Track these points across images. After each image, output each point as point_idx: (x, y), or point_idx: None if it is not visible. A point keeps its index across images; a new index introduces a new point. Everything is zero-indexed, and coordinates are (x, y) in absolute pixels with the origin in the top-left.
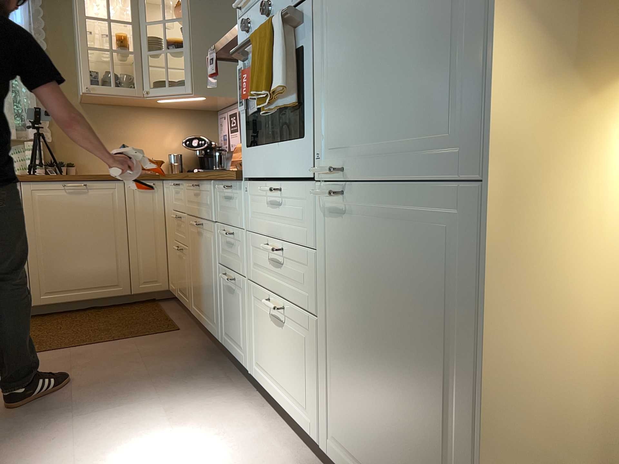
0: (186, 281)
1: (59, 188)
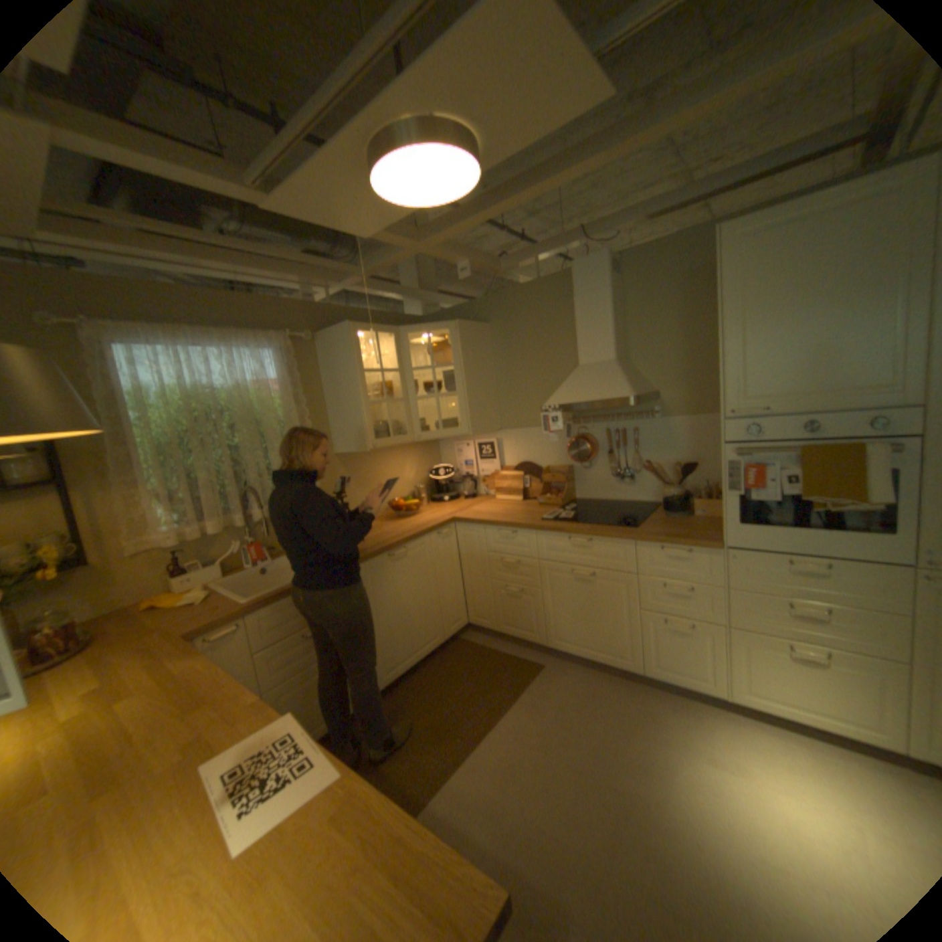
0: (533, 619)
1: (385, 561)
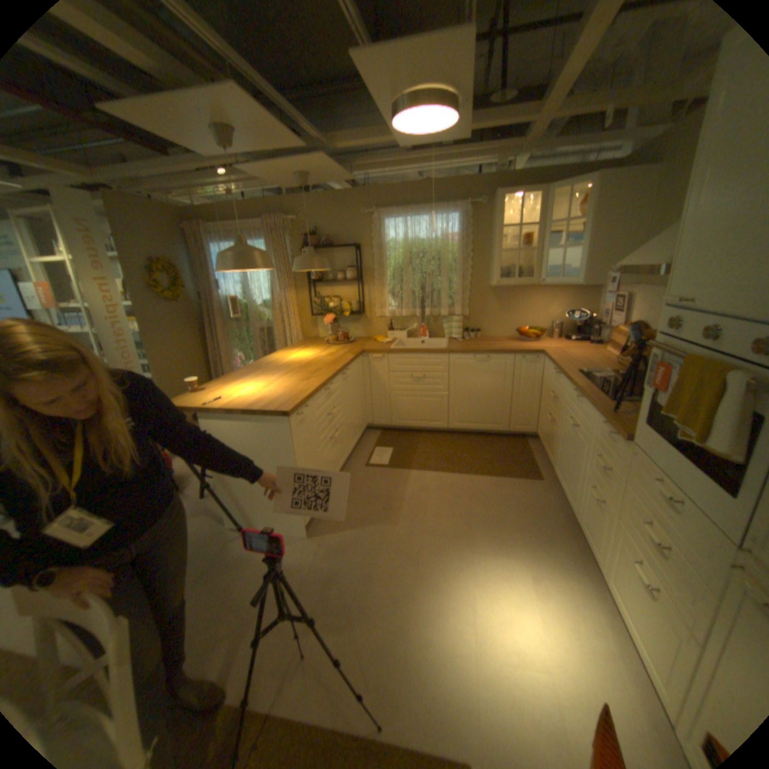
0: (553, 446)
1: (470, 358)
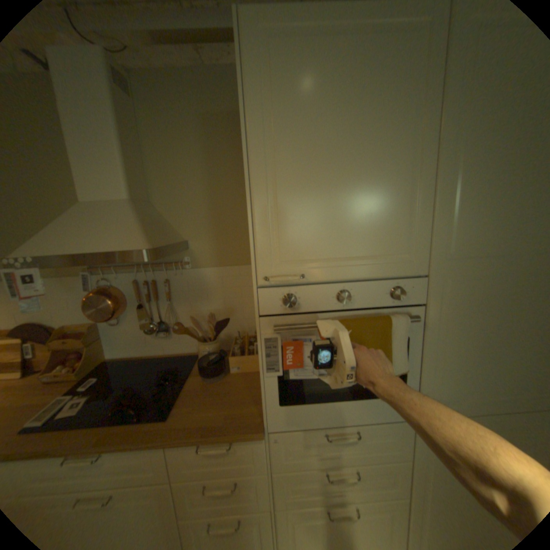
0: None
1: None
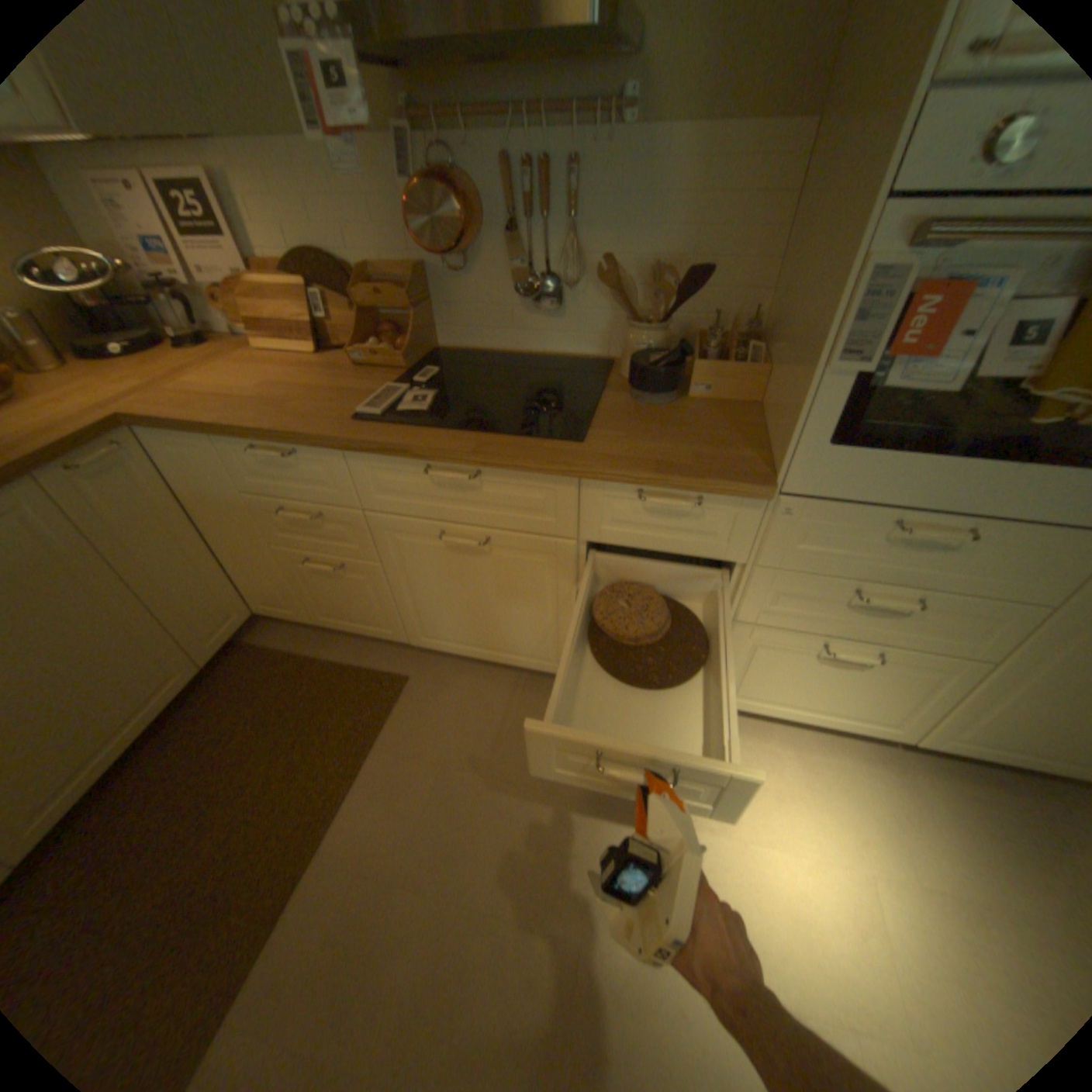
0: (376, 608)
1: None
